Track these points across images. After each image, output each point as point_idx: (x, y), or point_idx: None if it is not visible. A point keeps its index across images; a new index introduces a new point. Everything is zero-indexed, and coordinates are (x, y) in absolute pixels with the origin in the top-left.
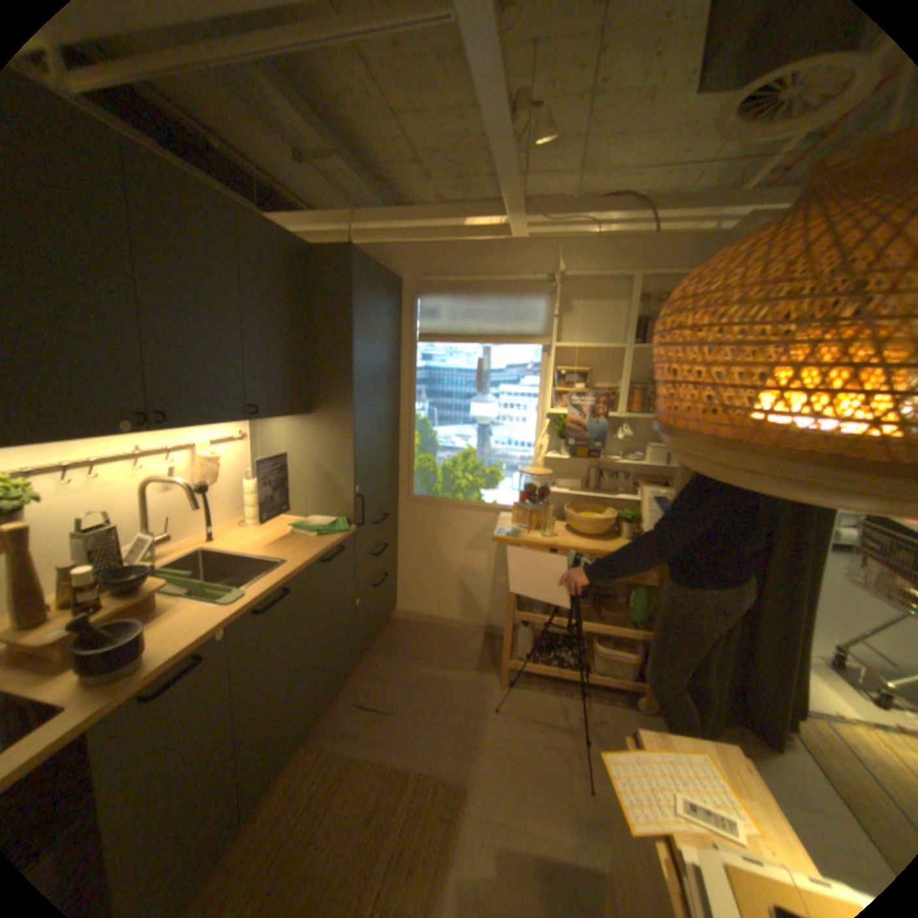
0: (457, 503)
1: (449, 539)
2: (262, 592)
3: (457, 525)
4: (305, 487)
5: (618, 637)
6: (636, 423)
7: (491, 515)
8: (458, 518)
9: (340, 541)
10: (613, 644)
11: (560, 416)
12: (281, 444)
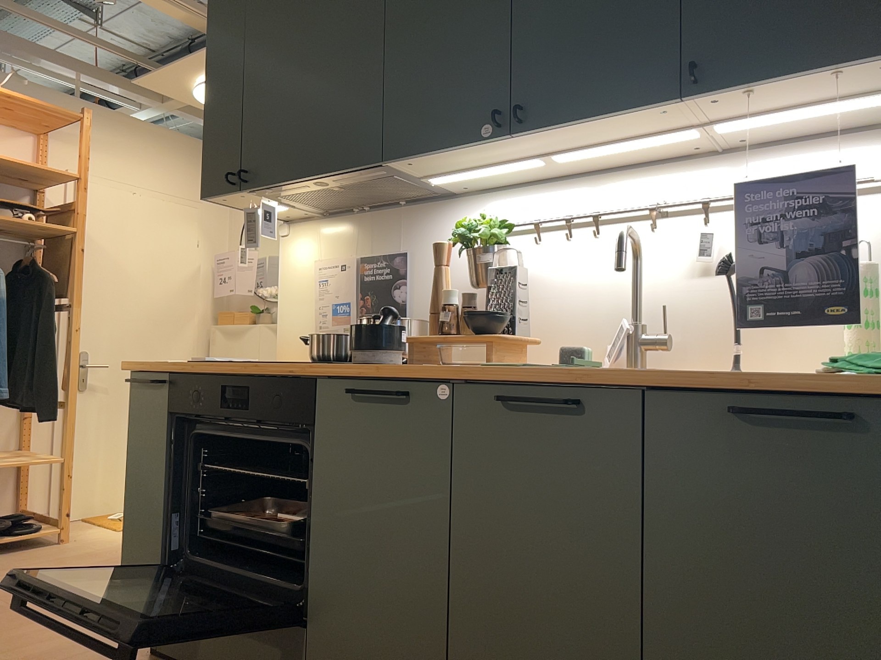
0: None
1: None
2: (534, 377)
3: None
4: None
5: None
6: None
7: None
8: None
9: (836, 383)
10: None
11: None
12: None
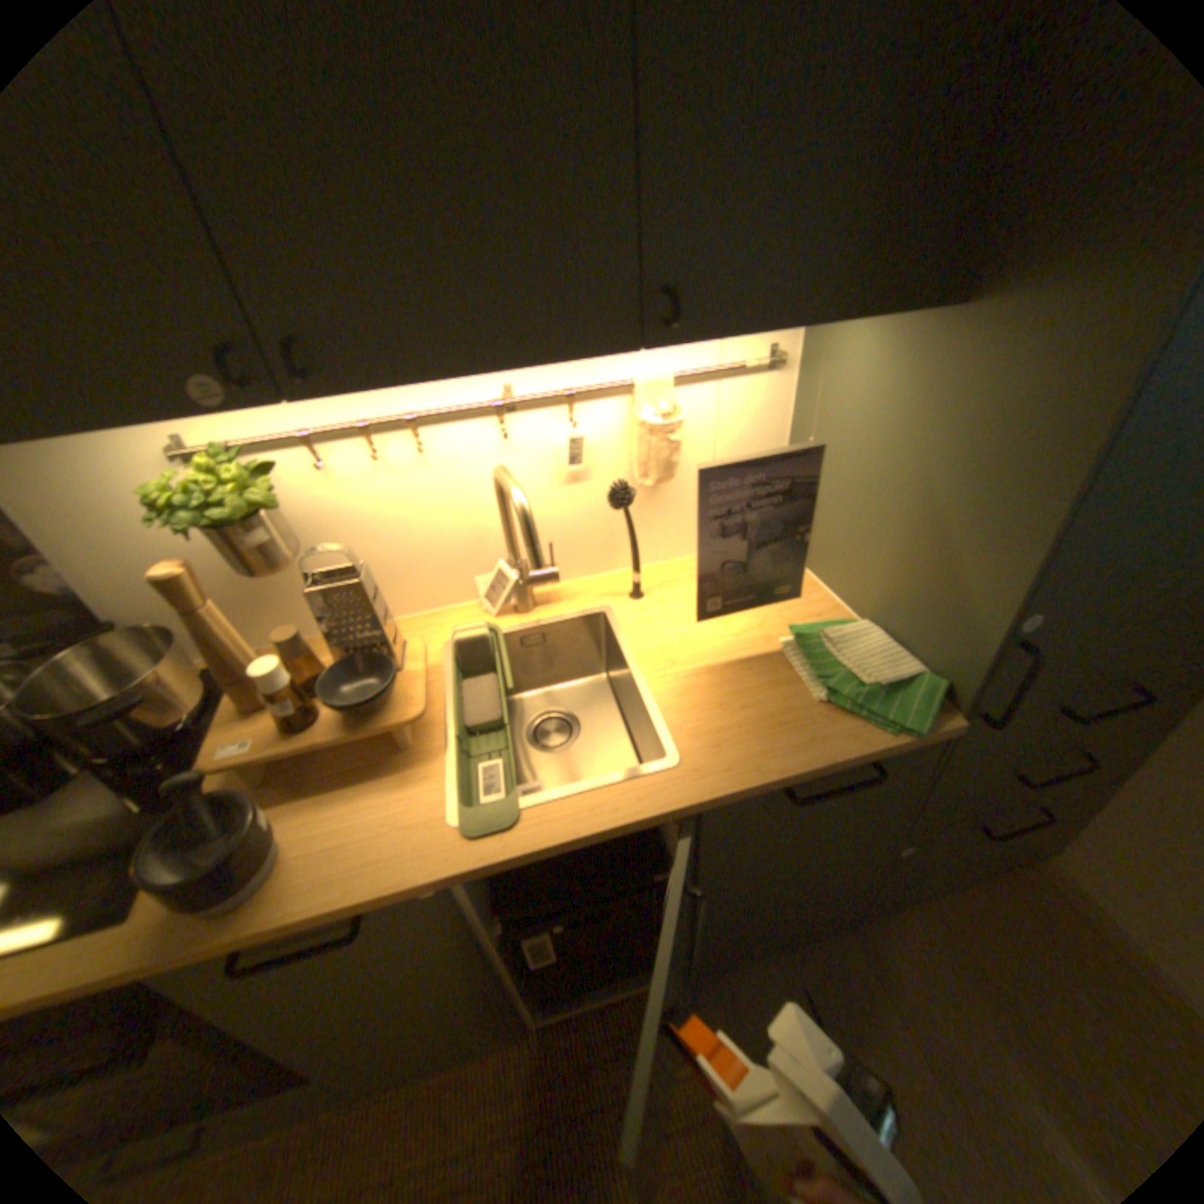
0: None
1: None
2: (560, 836)
3: None
4: (878, 537)
5: None
6: None
7: None
8: None
9: (879, 759)
10: None
11: None
12: (856, 395)
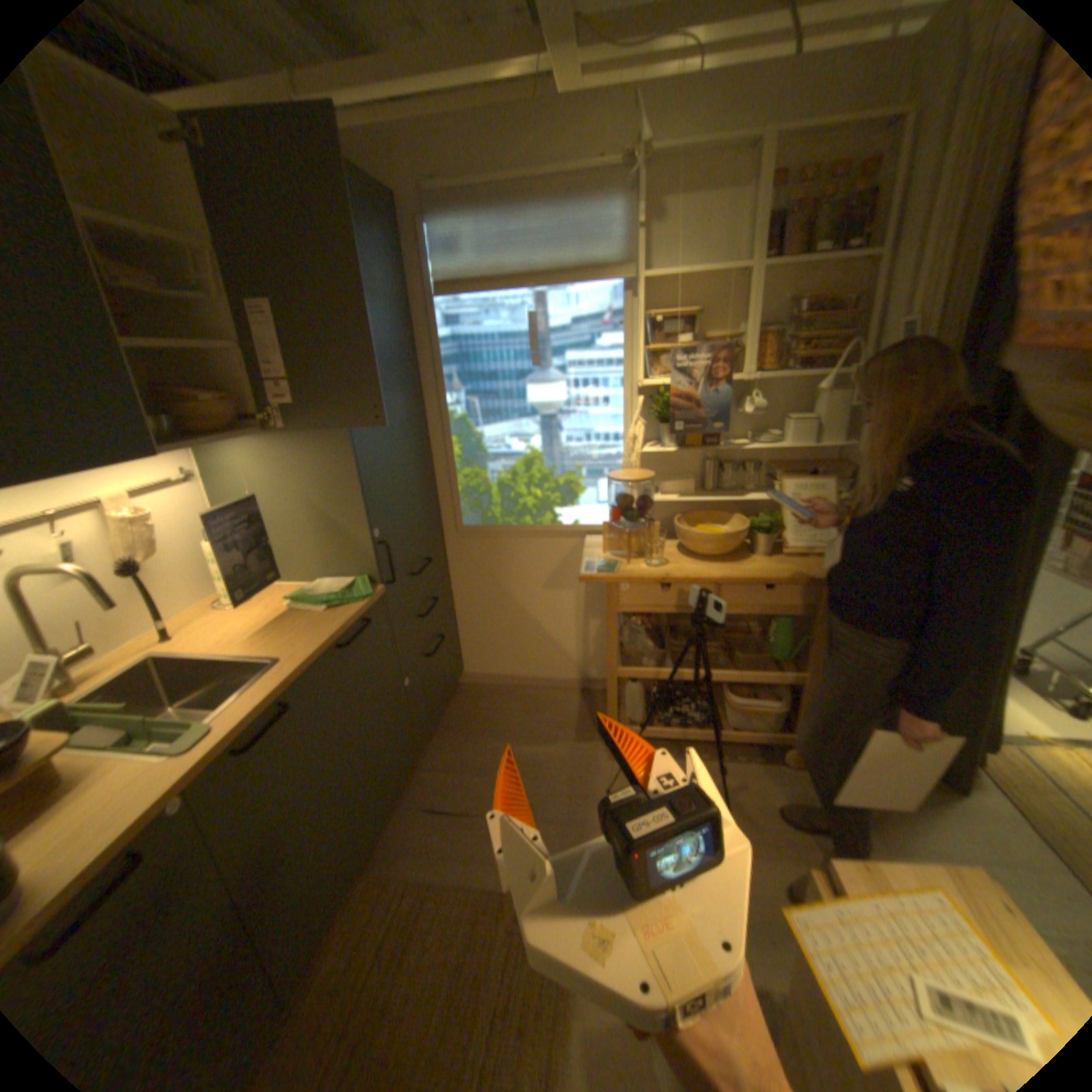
0: (524, 530)
1: (519, 578)
2: (242, 718)
3: (528, 559)
4: (299, 539)
5: (756, 682)
6: (766, 386)
7: (572, 540)
8: (527, 550)
9: (362, 612)
10: (747, 687)
11: (657, 389)
12: (249, 480)
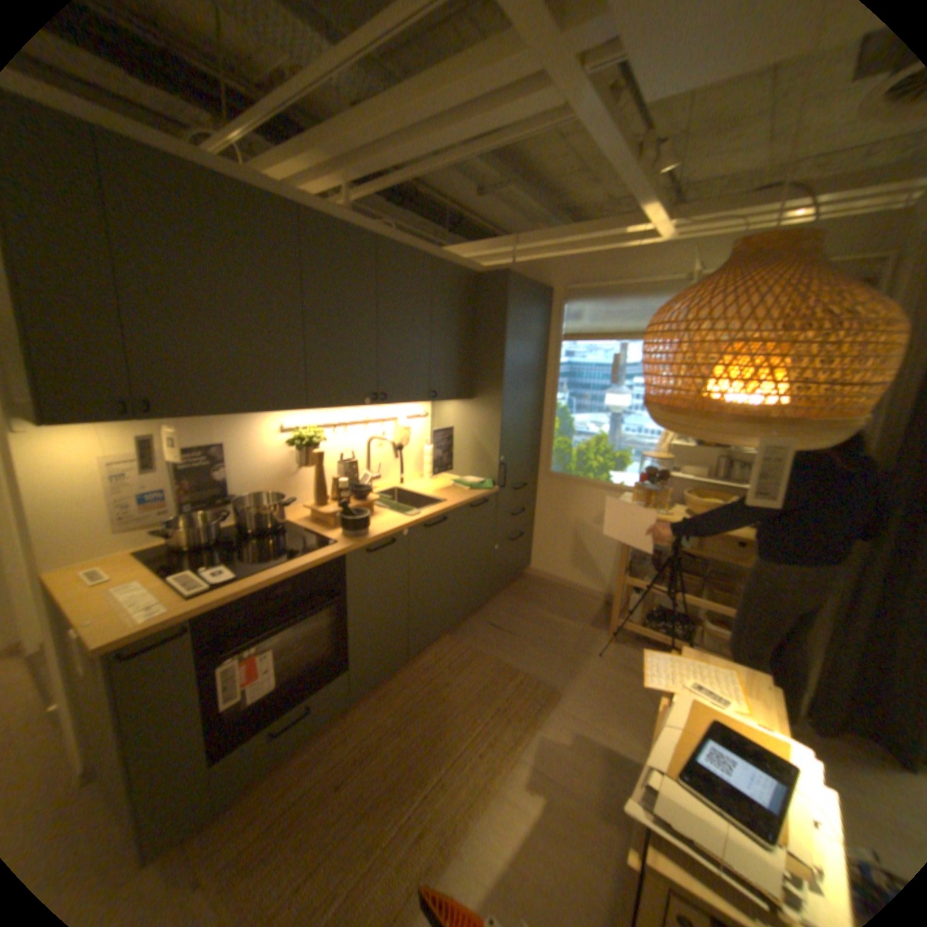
0: (588, 481)
1: (579, 512)
2: (431, 515)
3: (587, 501)
4: (464, 454)
5: (727, 616)
6: None
7: (618, 495)
8: (587, 495)
9: (485, 495)
10: (728, 628)
11: None
12: (450, 421)
